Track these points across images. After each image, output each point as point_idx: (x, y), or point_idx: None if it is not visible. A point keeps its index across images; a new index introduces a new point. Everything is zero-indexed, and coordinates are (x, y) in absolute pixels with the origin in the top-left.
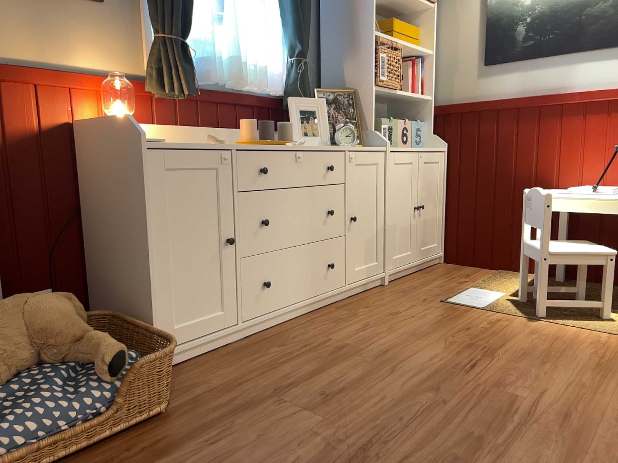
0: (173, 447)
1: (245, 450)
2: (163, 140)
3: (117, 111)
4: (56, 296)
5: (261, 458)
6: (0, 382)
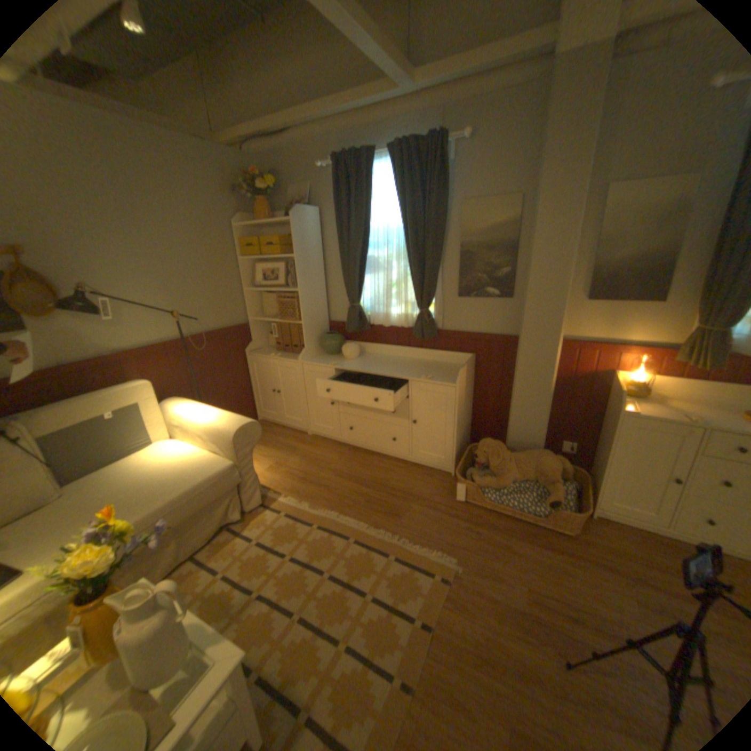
0: (559, 553)
1: (582, 584)
2: (640, 413)
3: (641, 374)
4: (556, 459)
5: (583, 592)
6: (519, 482)
